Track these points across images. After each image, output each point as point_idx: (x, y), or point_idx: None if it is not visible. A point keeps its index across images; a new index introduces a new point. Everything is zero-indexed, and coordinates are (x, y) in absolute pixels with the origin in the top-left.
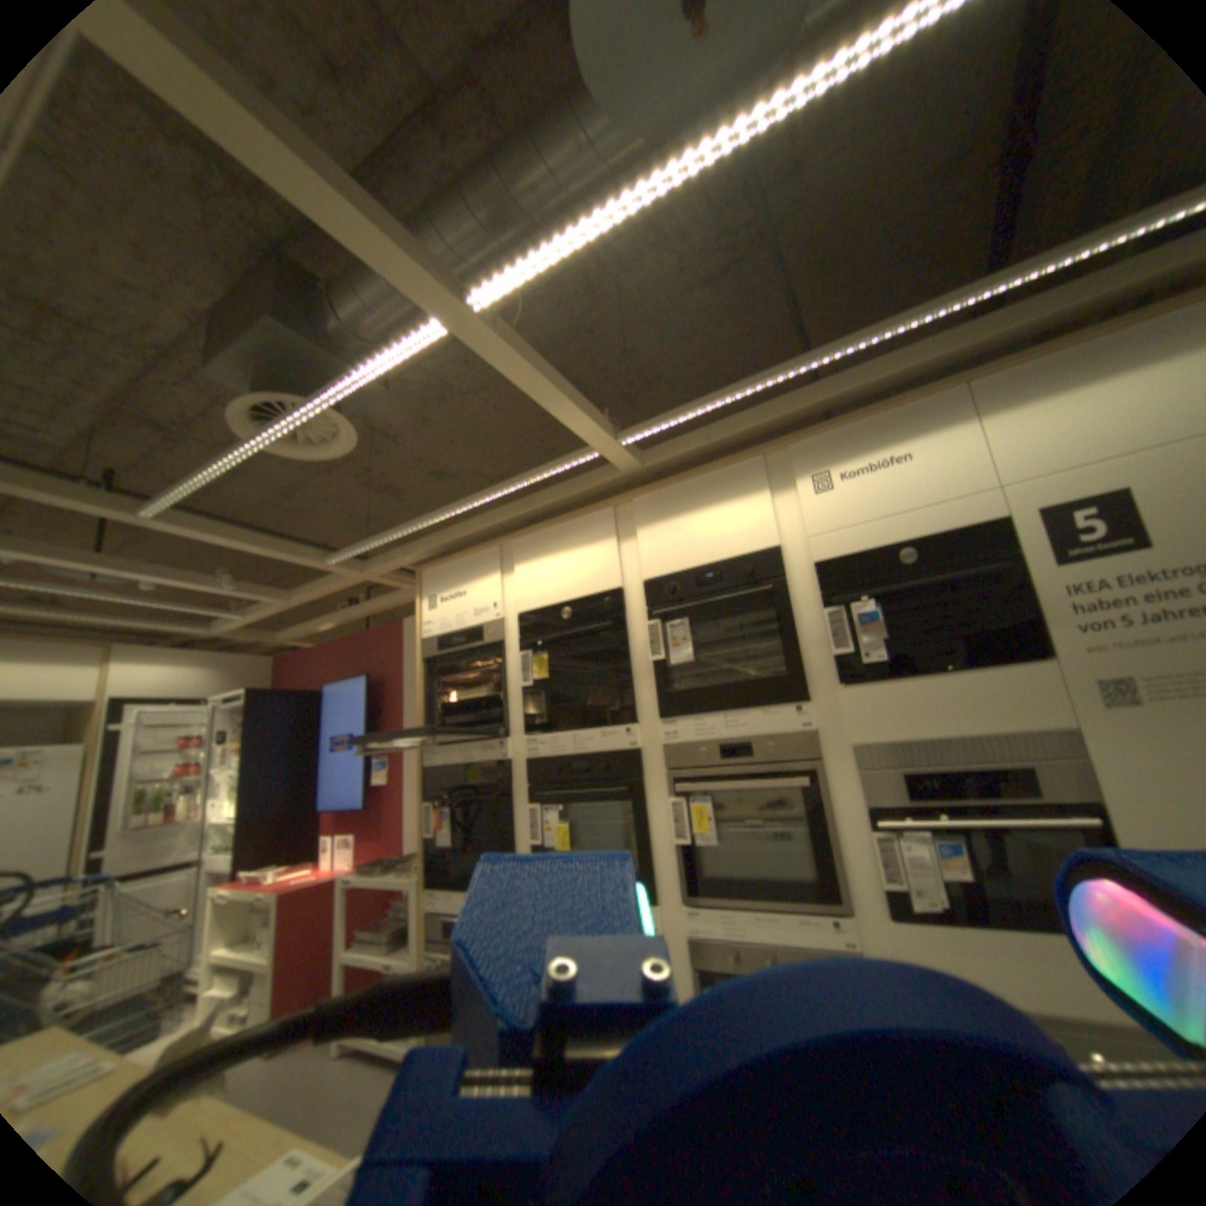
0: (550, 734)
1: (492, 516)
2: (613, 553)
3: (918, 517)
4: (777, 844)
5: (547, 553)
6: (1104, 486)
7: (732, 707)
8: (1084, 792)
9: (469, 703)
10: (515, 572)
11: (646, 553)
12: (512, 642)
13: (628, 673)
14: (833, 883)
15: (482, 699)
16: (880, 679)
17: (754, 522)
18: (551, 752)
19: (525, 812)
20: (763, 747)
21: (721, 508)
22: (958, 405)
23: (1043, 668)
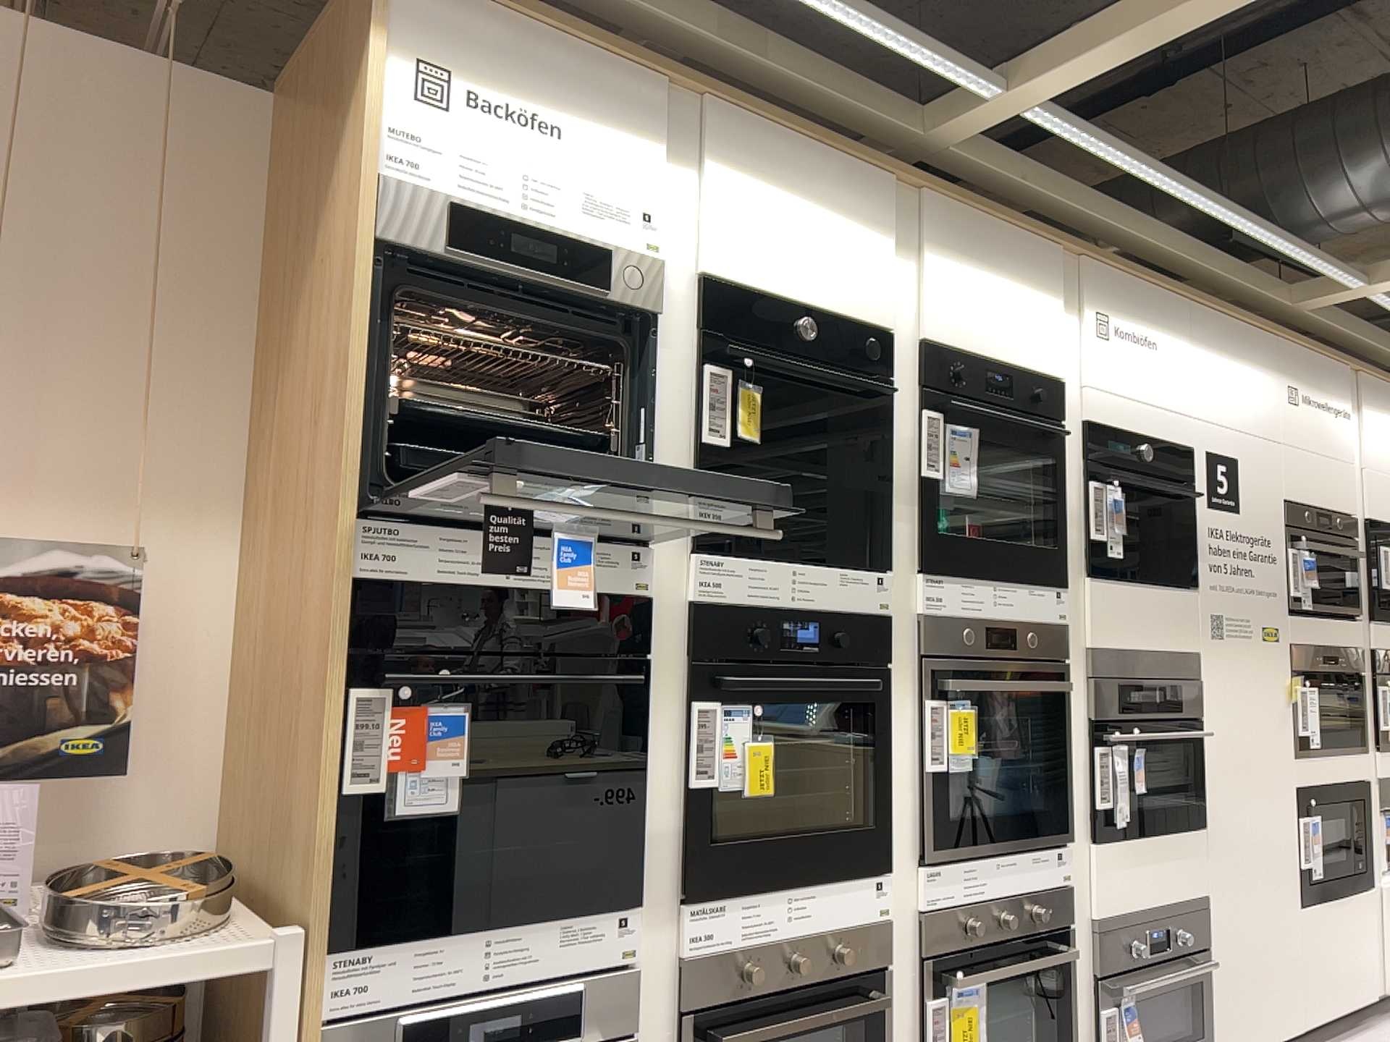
0: (755, 562)
1: (672, 6)
2: (891, 266)
3: (1152, 418)
4: (1006, 767)
5: (783, 185)
6: (1228, 454)
7: (1003, 578)
8: (1197, 709)
9: (458, 427)
10: (712, 180)
11: (936, 300)
12: (679, 333)
13: (886, 485)
14: (1062, 808)
15: (537, 431)
16: (1112, 579)
17: (1048, 337)
18: (752, 599)
19: (674, 719)
20: (1027, 638)
21: (1022, 294)
22: (1182, 323)
23: (1192, 598)
